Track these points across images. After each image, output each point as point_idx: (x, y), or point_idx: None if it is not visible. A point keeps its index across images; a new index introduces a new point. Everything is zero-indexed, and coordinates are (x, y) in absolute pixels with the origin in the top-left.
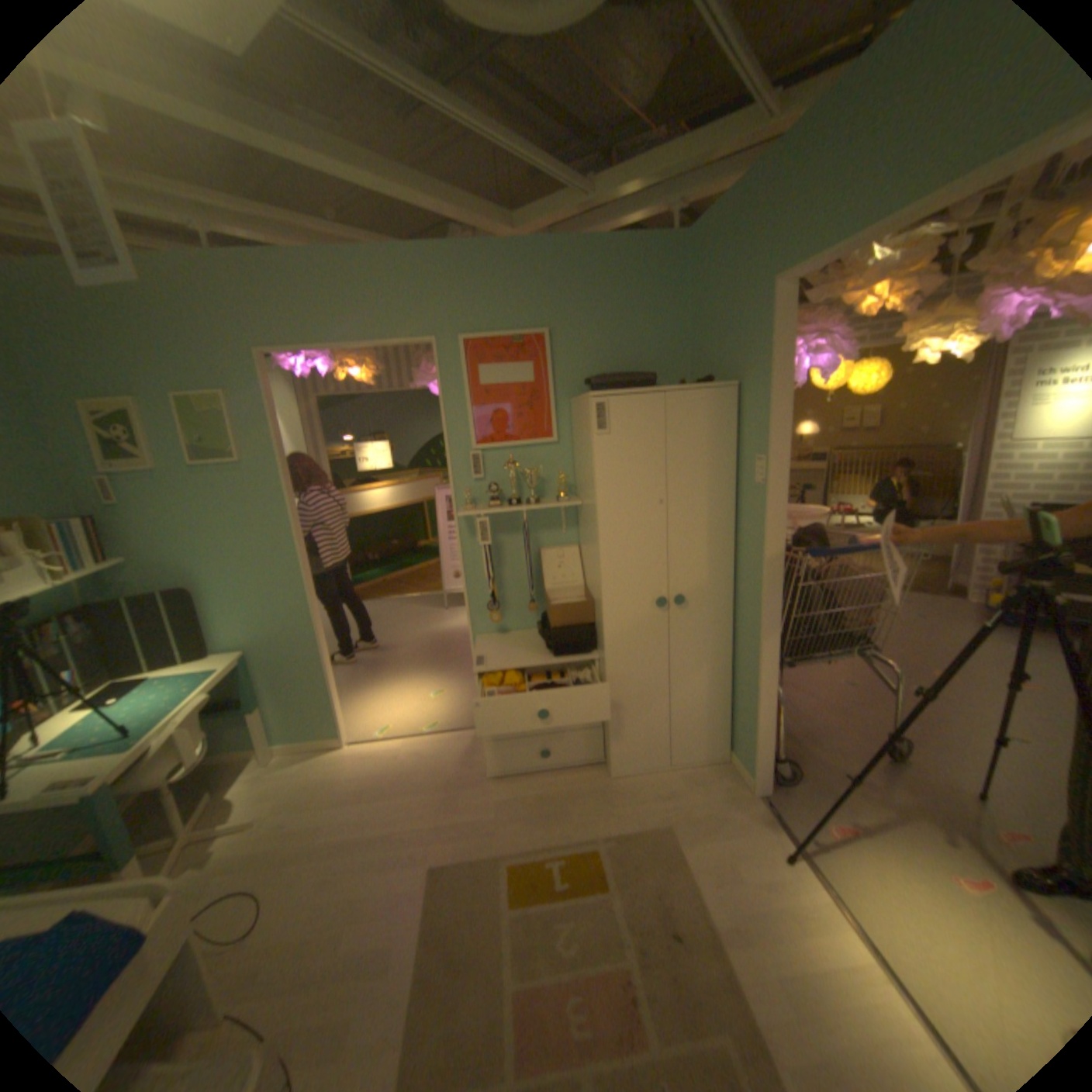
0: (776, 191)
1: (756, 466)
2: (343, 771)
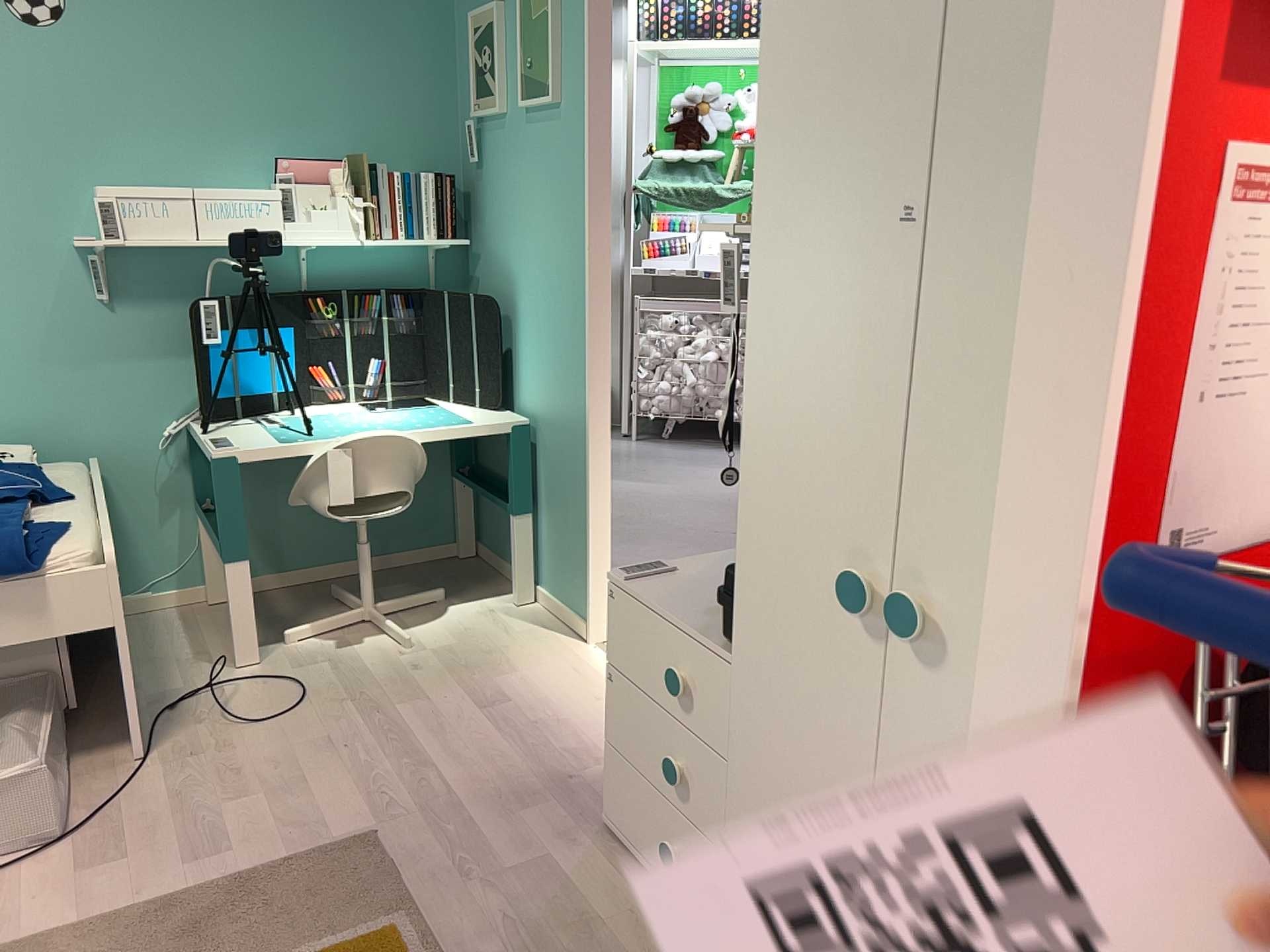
0: None
1: None
2: (542, 666)
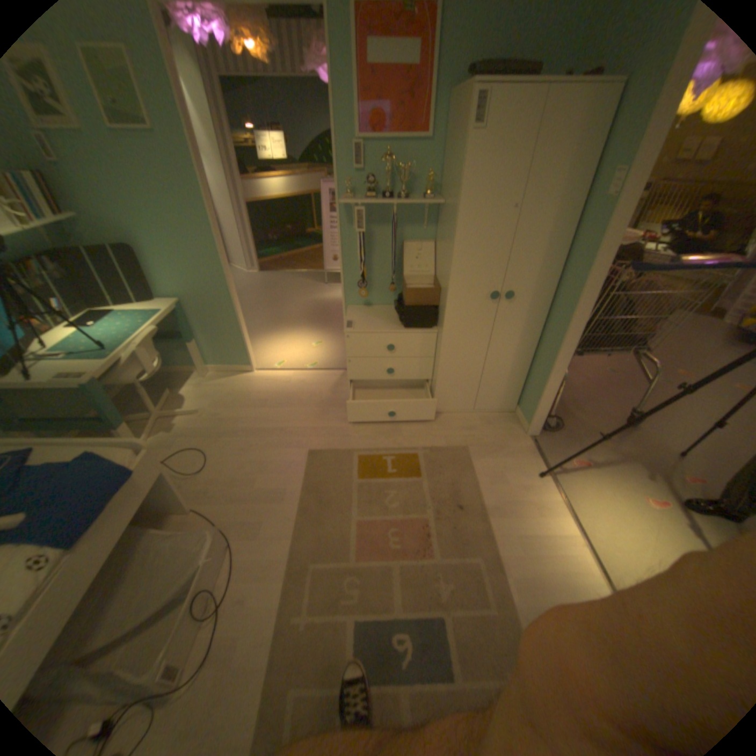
0: None
1: (615, 177)
2: (255, 386)
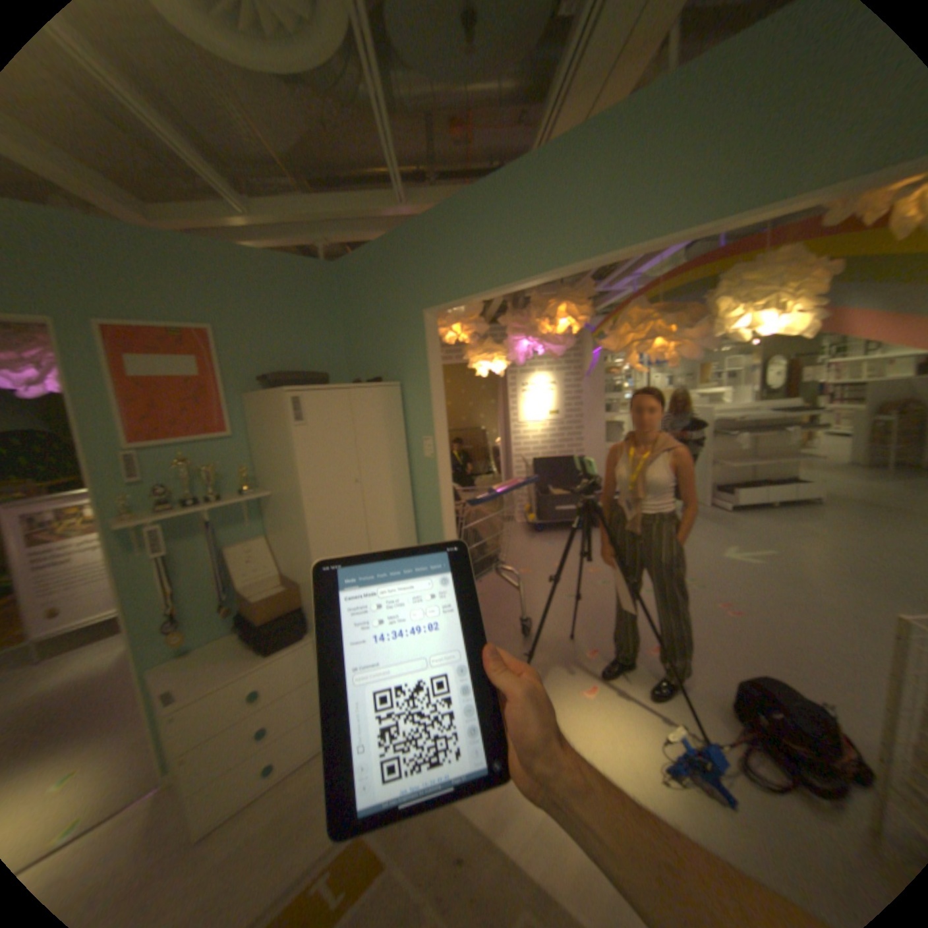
0: (416, 253)
1: (426, 445)
2: None
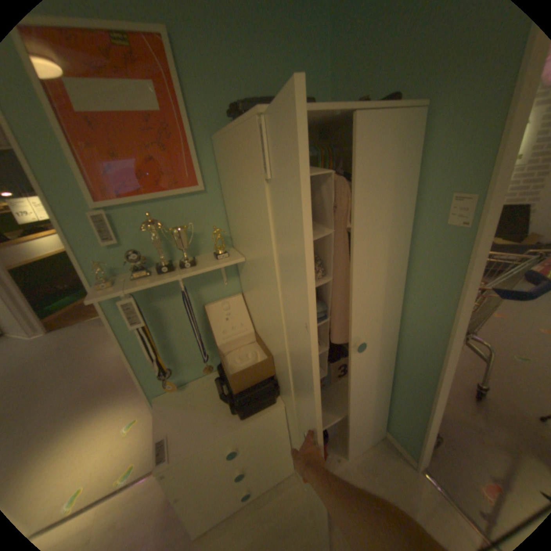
0: None
1: (454, 205)
2: None
